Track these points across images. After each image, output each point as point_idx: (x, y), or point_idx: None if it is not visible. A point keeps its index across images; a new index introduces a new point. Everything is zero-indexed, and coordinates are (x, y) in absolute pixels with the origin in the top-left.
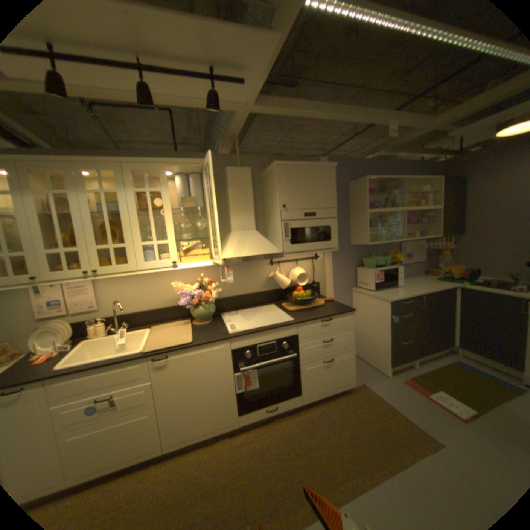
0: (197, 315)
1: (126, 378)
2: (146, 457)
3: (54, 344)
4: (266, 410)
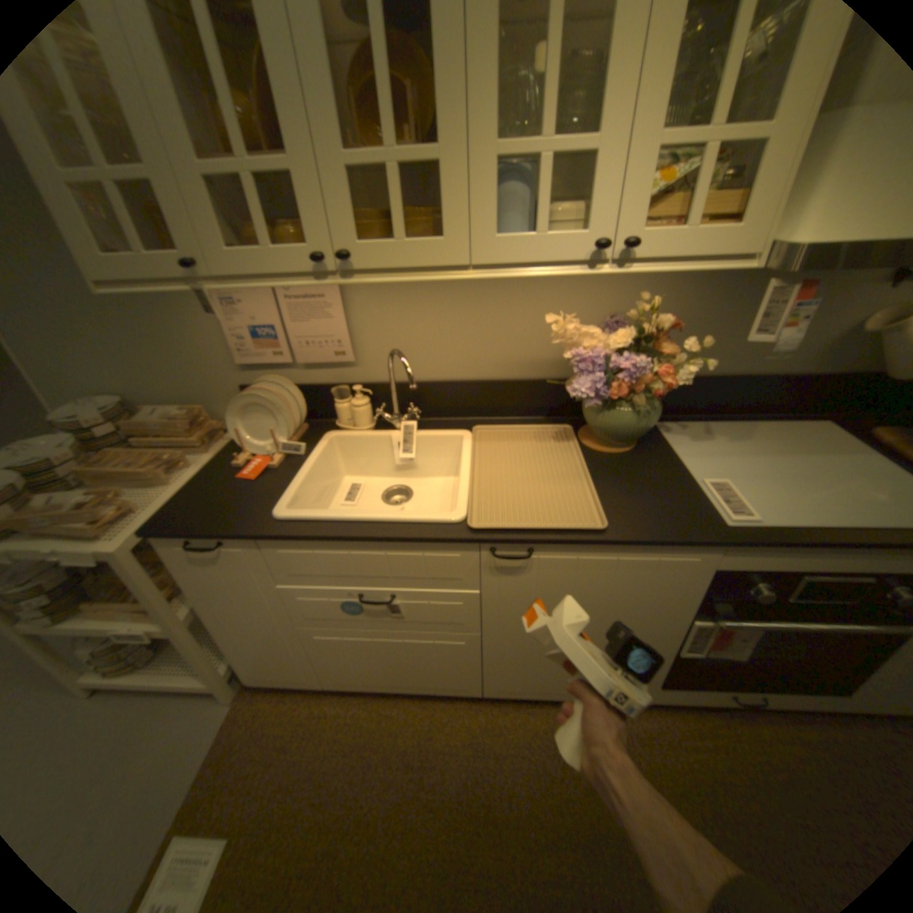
0: (606, 426)
1: (427, 572)
2: (452, 693)
3: (274, 434)
4: (734, 697)
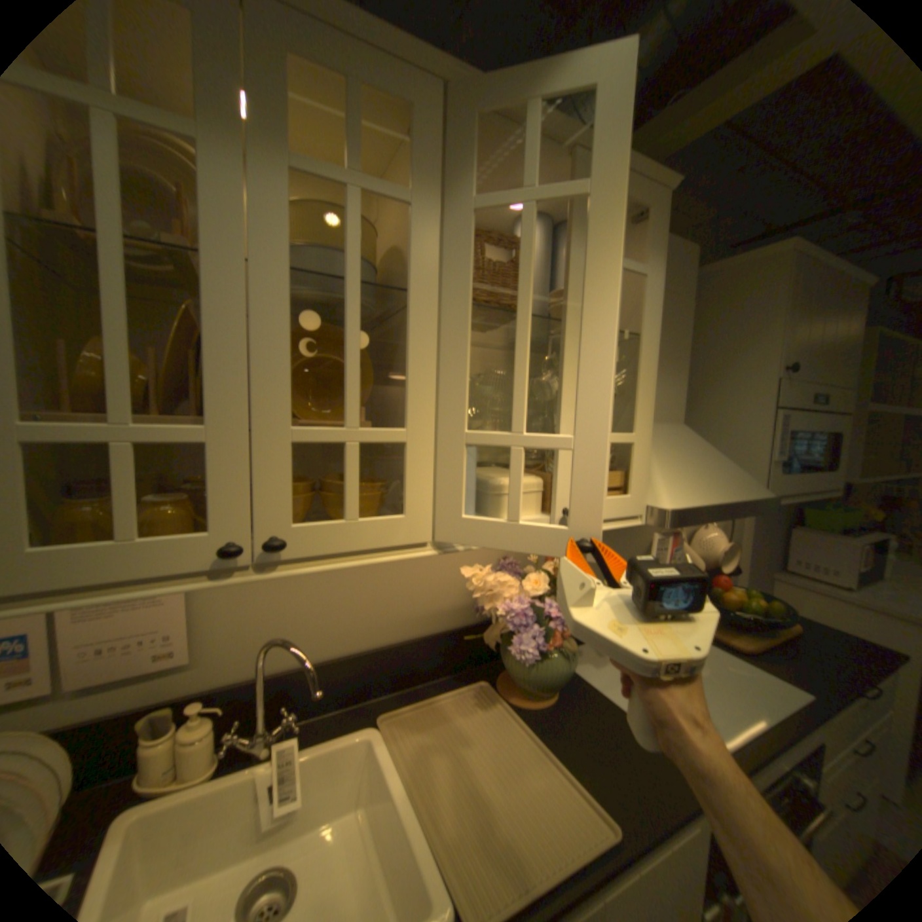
0: (539, 678)
1: None
2: None
3: None
4: None
